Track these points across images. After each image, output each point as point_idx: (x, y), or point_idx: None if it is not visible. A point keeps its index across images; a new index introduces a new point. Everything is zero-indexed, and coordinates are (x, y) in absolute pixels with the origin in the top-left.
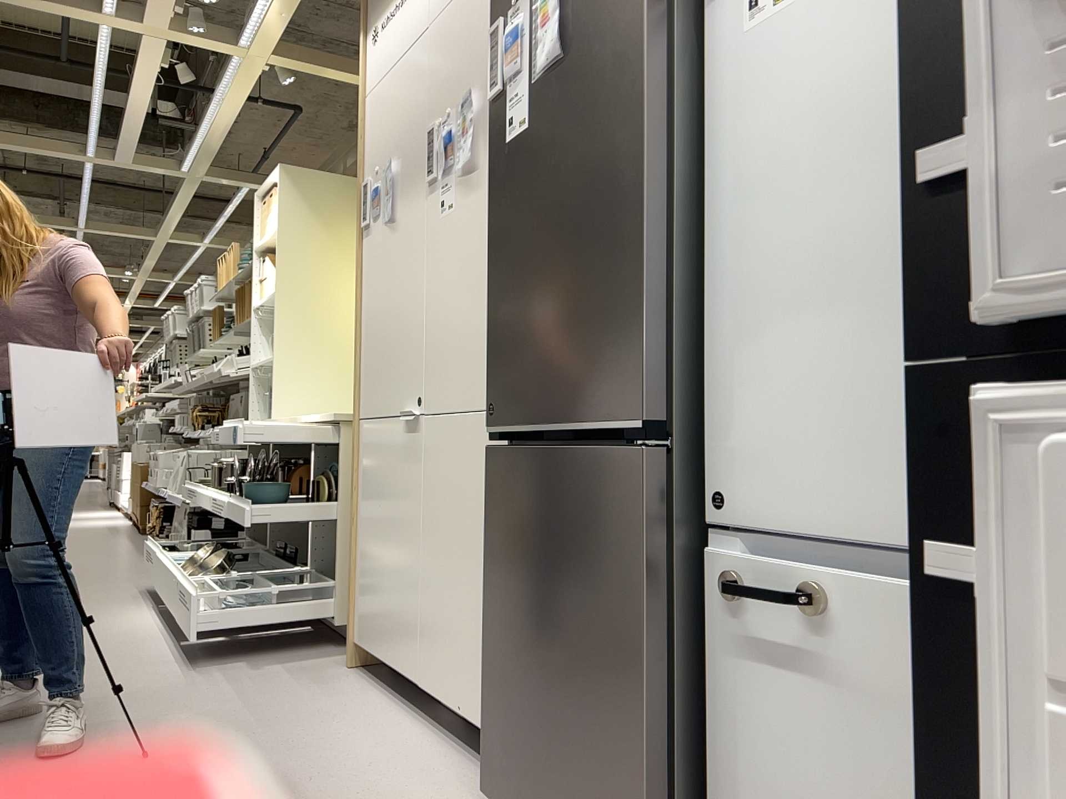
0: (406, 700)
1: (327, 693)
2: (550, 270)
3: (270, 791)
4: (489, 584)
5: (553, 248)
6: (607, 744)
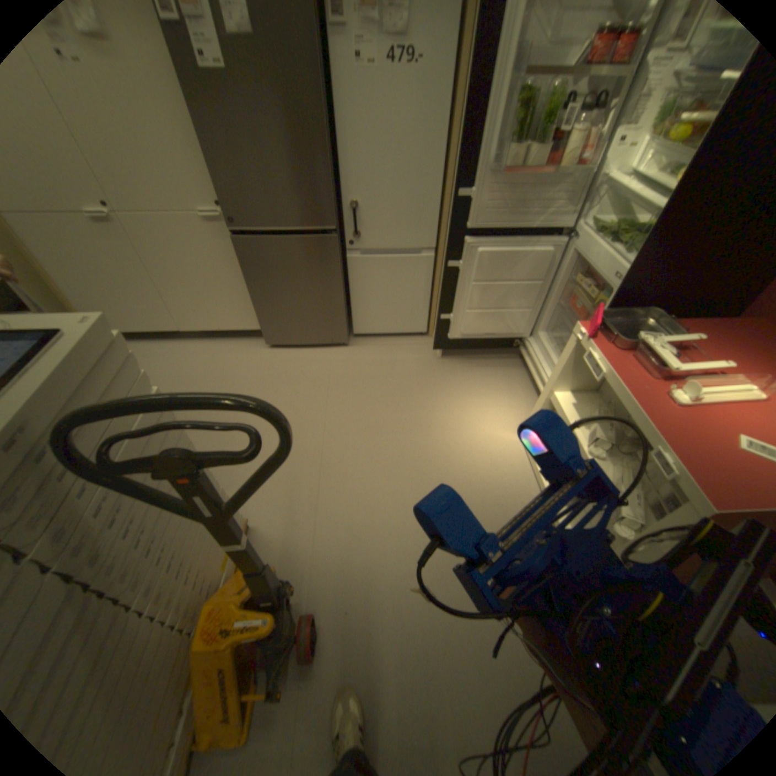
0: (161, 339)
1: None
2: (267, 161)
3: (200, 388)
4: (251, 285)
5: (268, 150)
6: (327, 312)
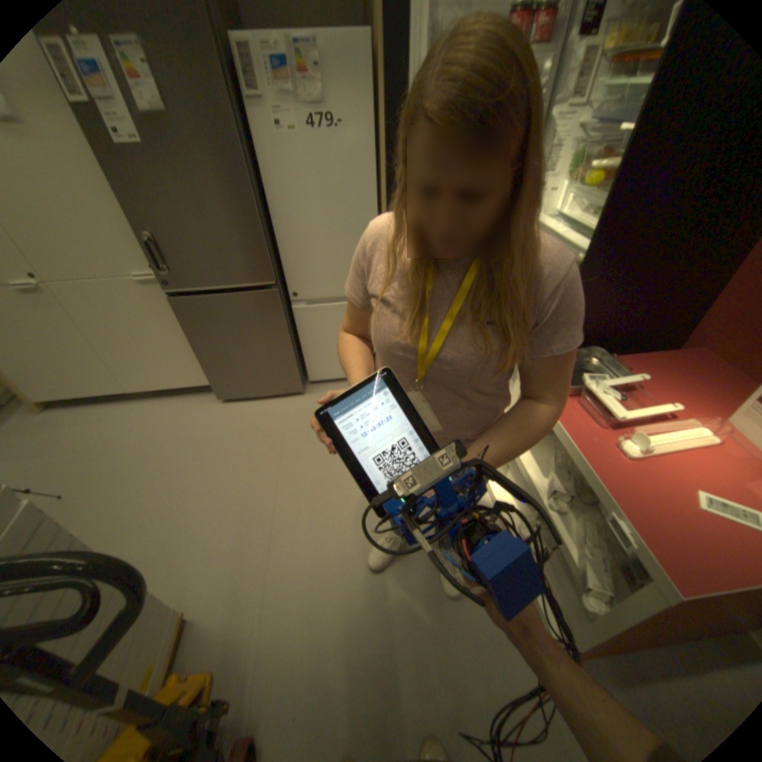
0: (108, 403)
1: (63, 426)
2: (195, 225)
3: (144, 455)
4: (194, 344)
5: (195, 216)
6: (277, 364)
